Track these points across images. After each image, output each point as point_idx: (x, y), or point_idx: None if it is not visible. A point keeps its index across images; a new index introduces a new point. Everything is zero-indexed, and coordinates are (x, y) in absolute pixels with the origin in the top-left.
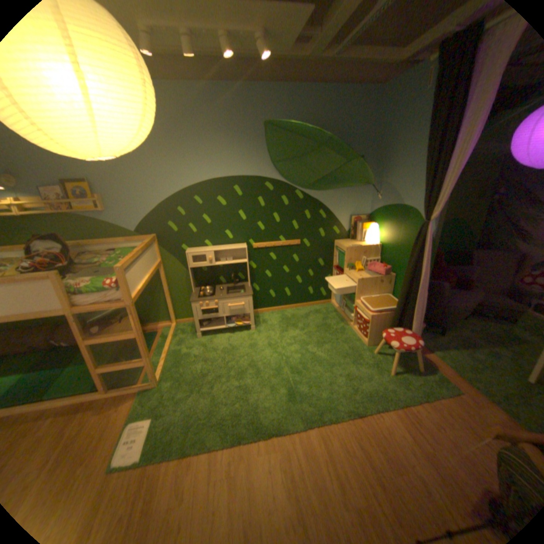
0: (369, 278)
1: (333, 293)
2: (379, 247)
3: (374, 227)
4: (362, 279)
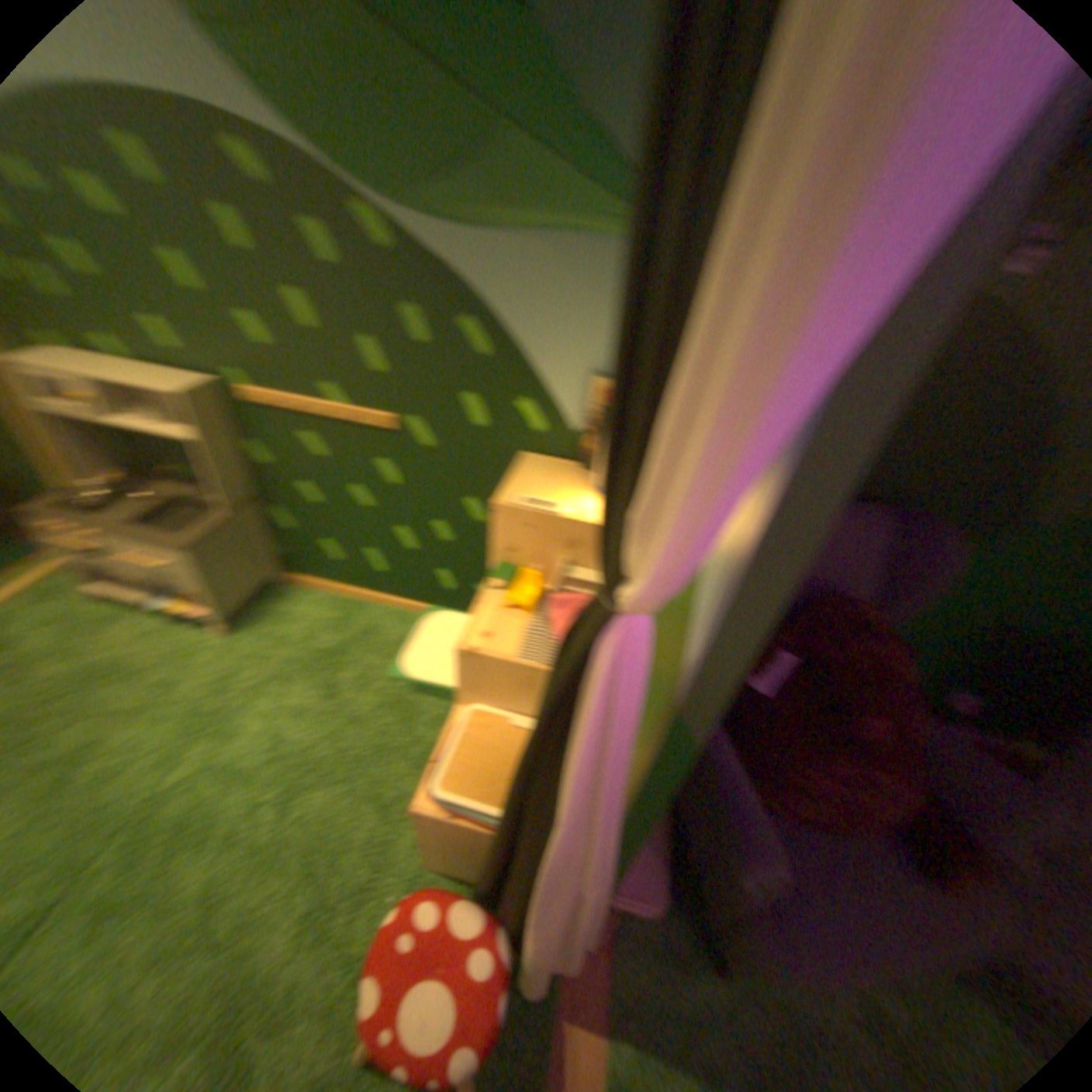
0: (500, 662)
1: None
2: None
3: None
4: (473, 655)
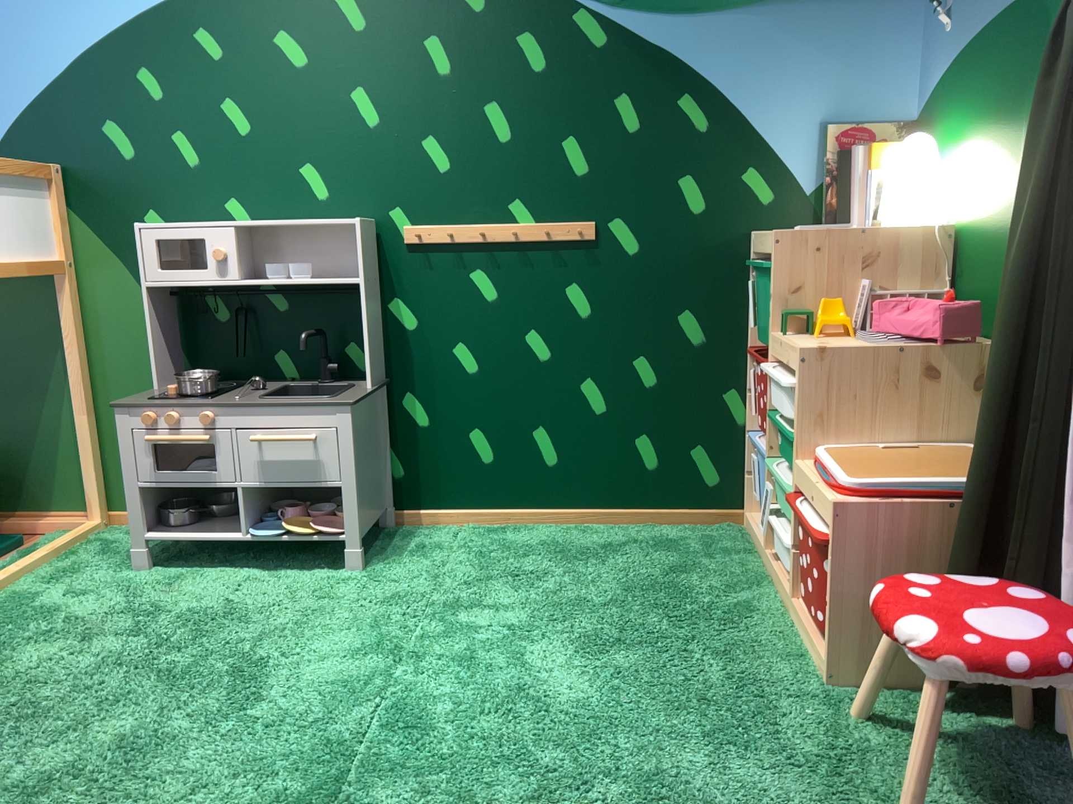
0: (861, 348)
1: (747, 470)
2: (939, 232)
3: (917, 146)
4: (828, 349)
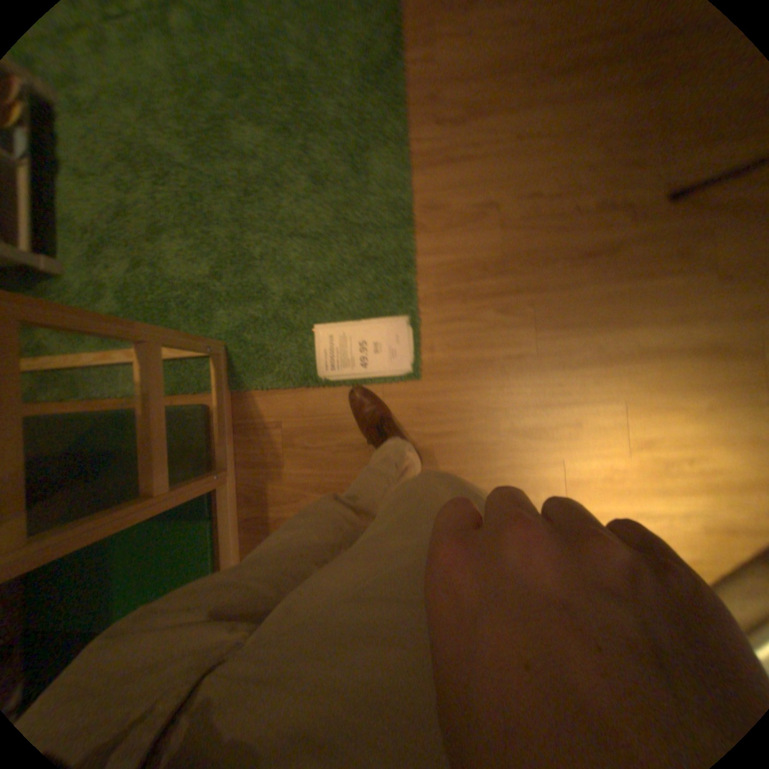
0: None
1: None
2: None
3: None
4: None
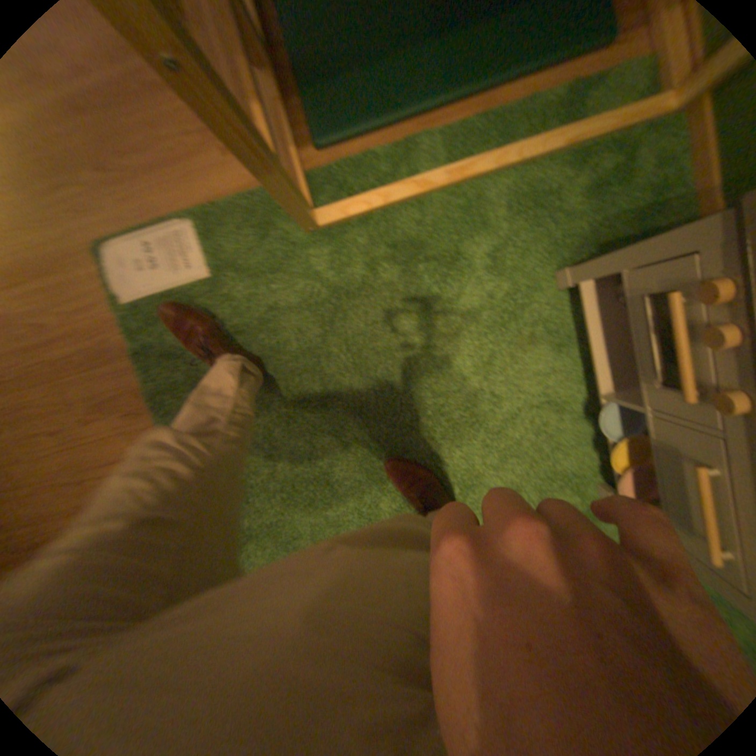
0: None
1: None
2: None
3: None
4: None
